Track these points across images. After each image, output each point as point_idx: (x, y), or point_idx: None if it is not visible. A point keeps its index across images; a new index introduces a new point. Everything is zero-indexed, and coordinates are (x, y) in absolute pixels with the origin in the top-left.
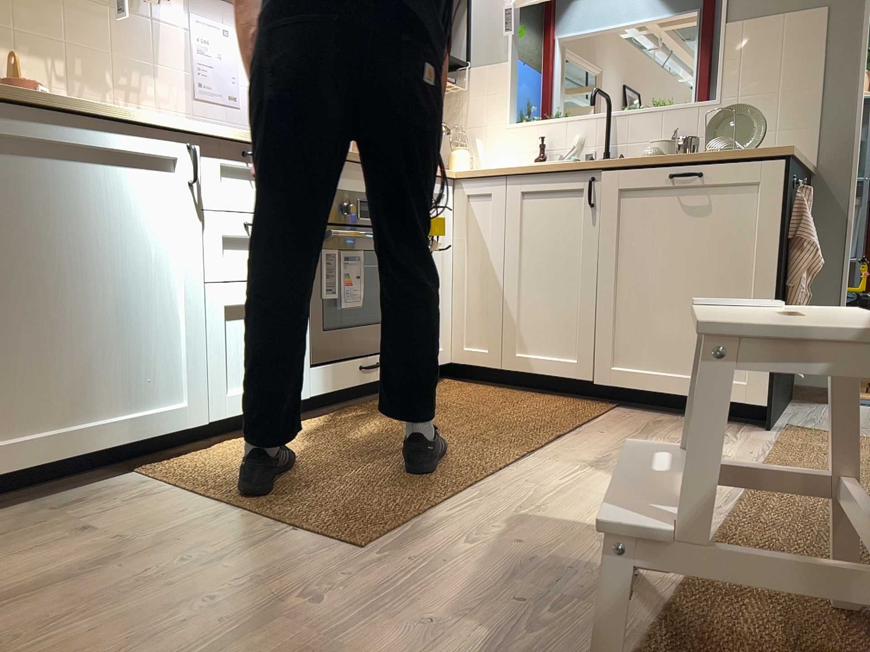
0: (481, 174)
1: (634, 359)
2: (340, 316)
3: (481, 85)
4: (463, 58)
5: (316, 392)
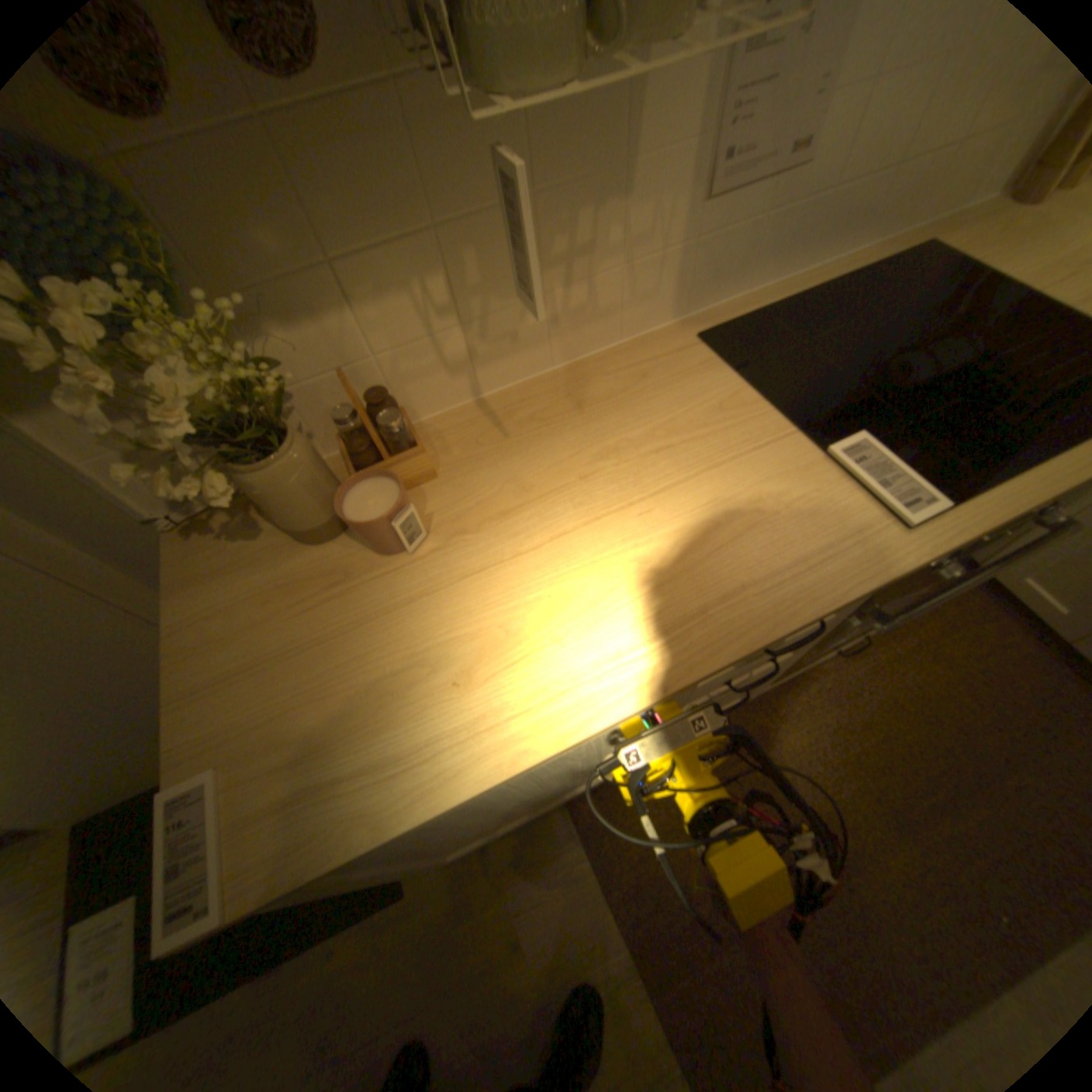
0: None
1: None
2: None
3: None
4: None
5: None
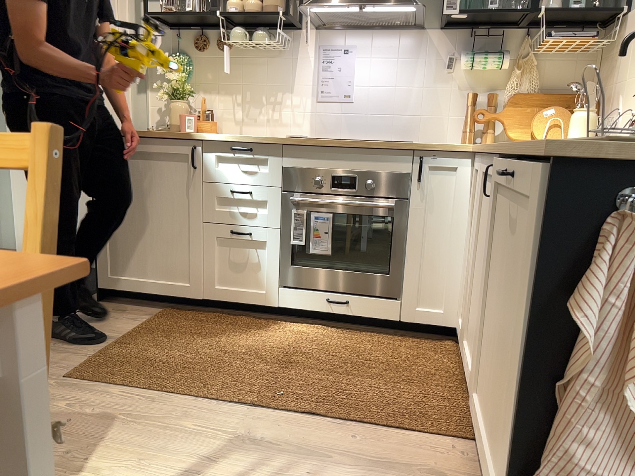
0: (477, 152)
1: (485, 402)
2: (323, 260)
3: (632, 31)
4: (628, 1)
5: (284, 306)
